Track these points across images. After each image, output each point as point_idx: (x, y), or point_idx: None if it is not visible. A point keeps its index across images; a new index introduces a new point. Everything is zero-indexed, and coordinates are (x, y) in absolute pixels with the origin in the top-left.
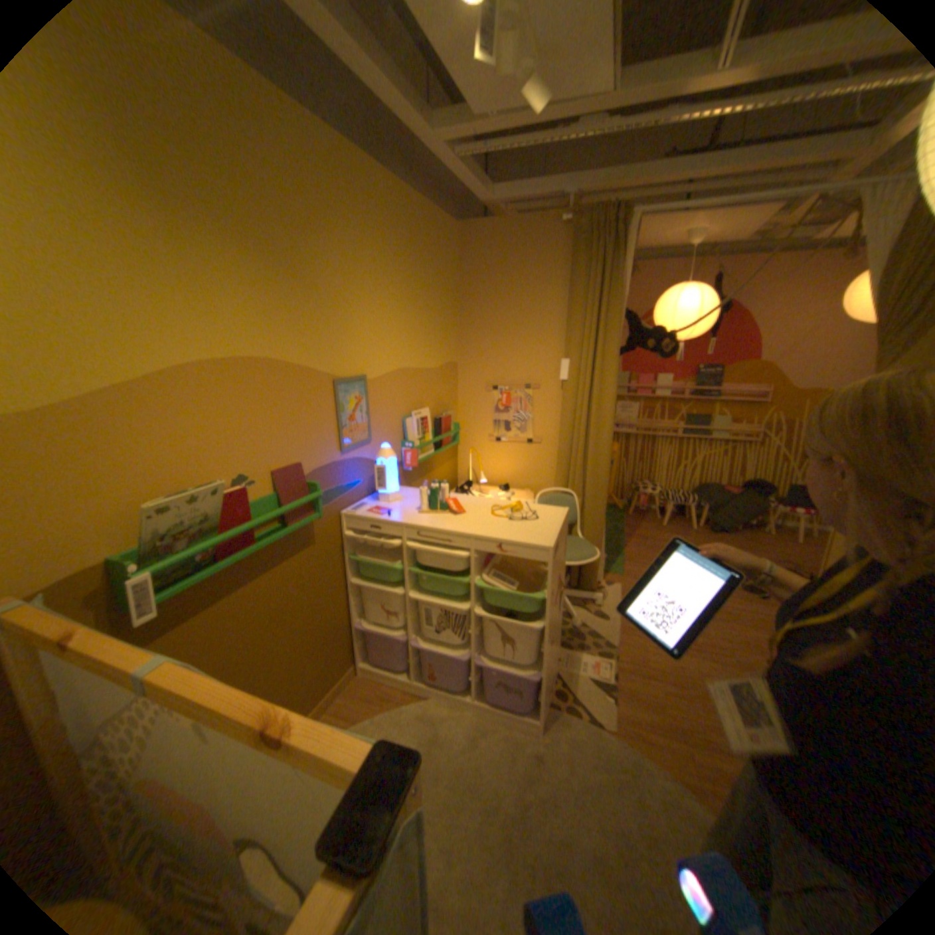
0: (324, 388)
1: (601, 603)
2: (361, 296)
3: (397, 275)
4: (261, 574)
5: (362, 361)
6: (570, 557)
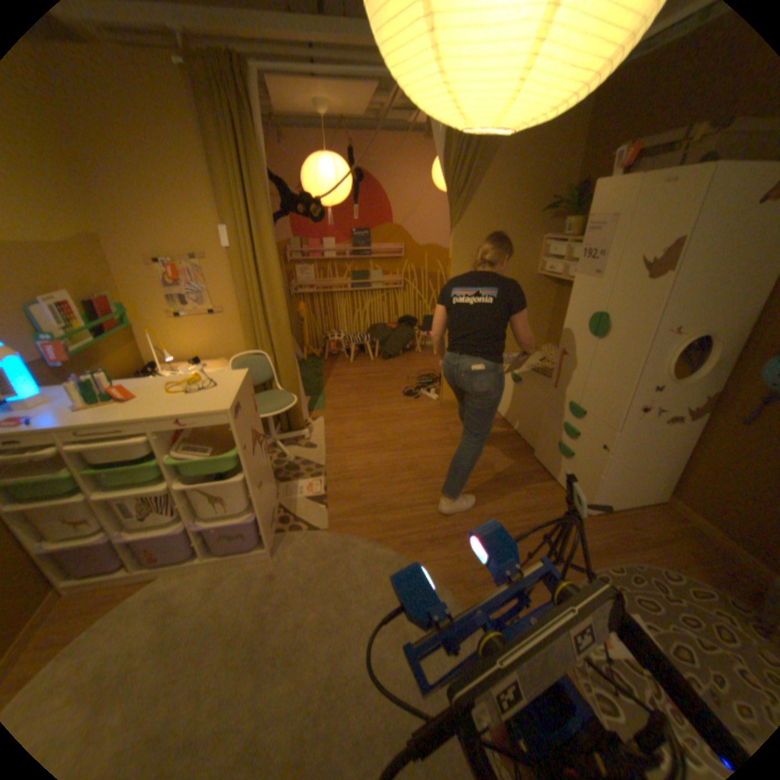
0: None
1: (308, 436)
2: None
3: None
4: None
5: None
6: (271, 408)
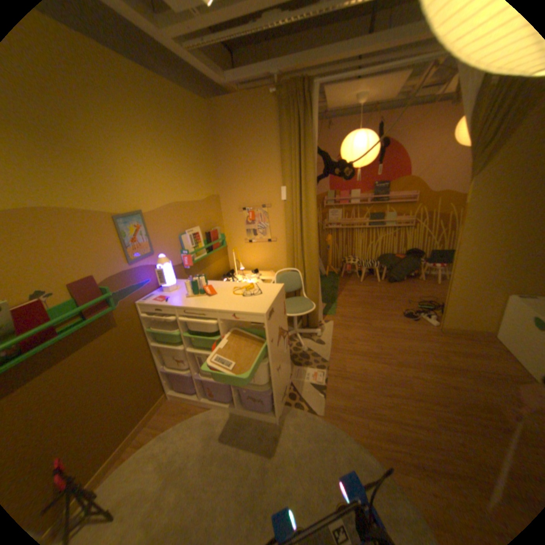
0: (105, 223)
1: (320, 334)
2: (127, 156)
3: (158, 139)
4: (72, 353)
5: (137, 201)
6: (296, 310)
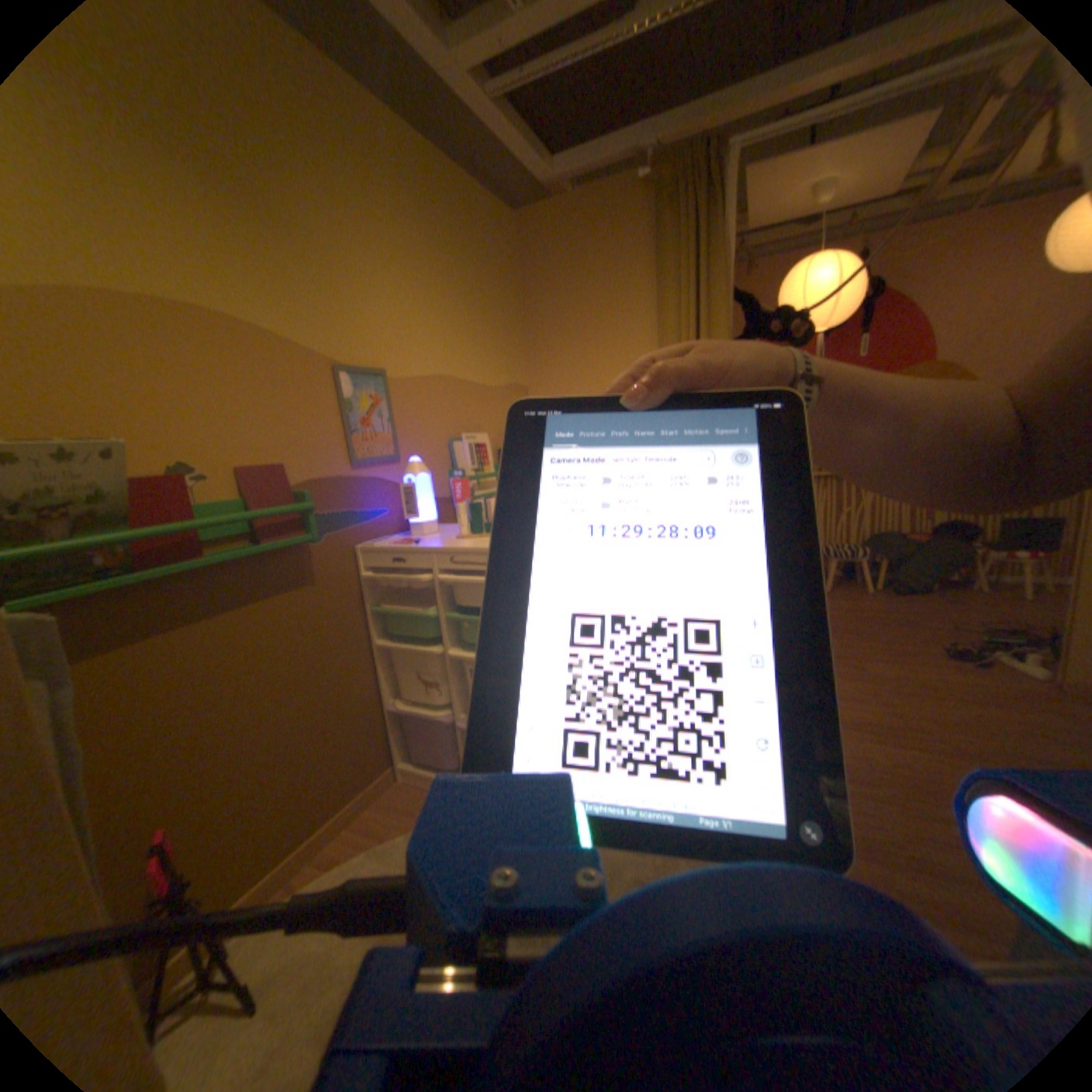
0: (319, 374)
1: None
2: (371, 266)
3: (426, 253)
4: (224, 611)
5: (378, 352)
6: None
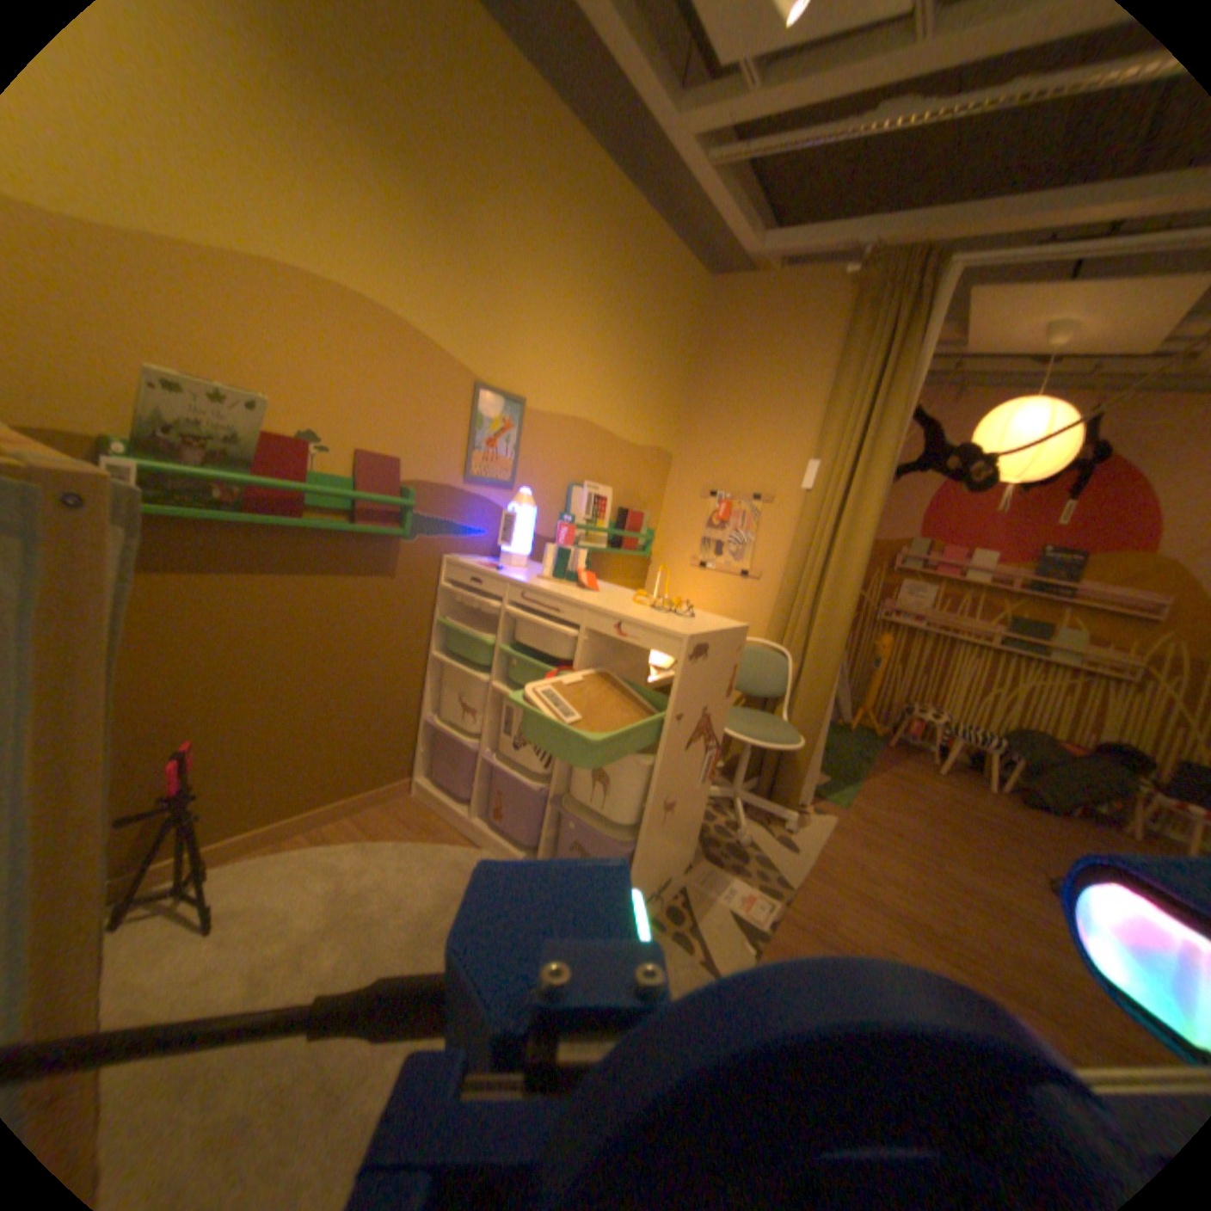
0: (461, 389)
1: (795, 829)
2: (544, 302)
3: (603, 301)
4: (307, 576)
5: (525, 383)
6: (756, 735)
